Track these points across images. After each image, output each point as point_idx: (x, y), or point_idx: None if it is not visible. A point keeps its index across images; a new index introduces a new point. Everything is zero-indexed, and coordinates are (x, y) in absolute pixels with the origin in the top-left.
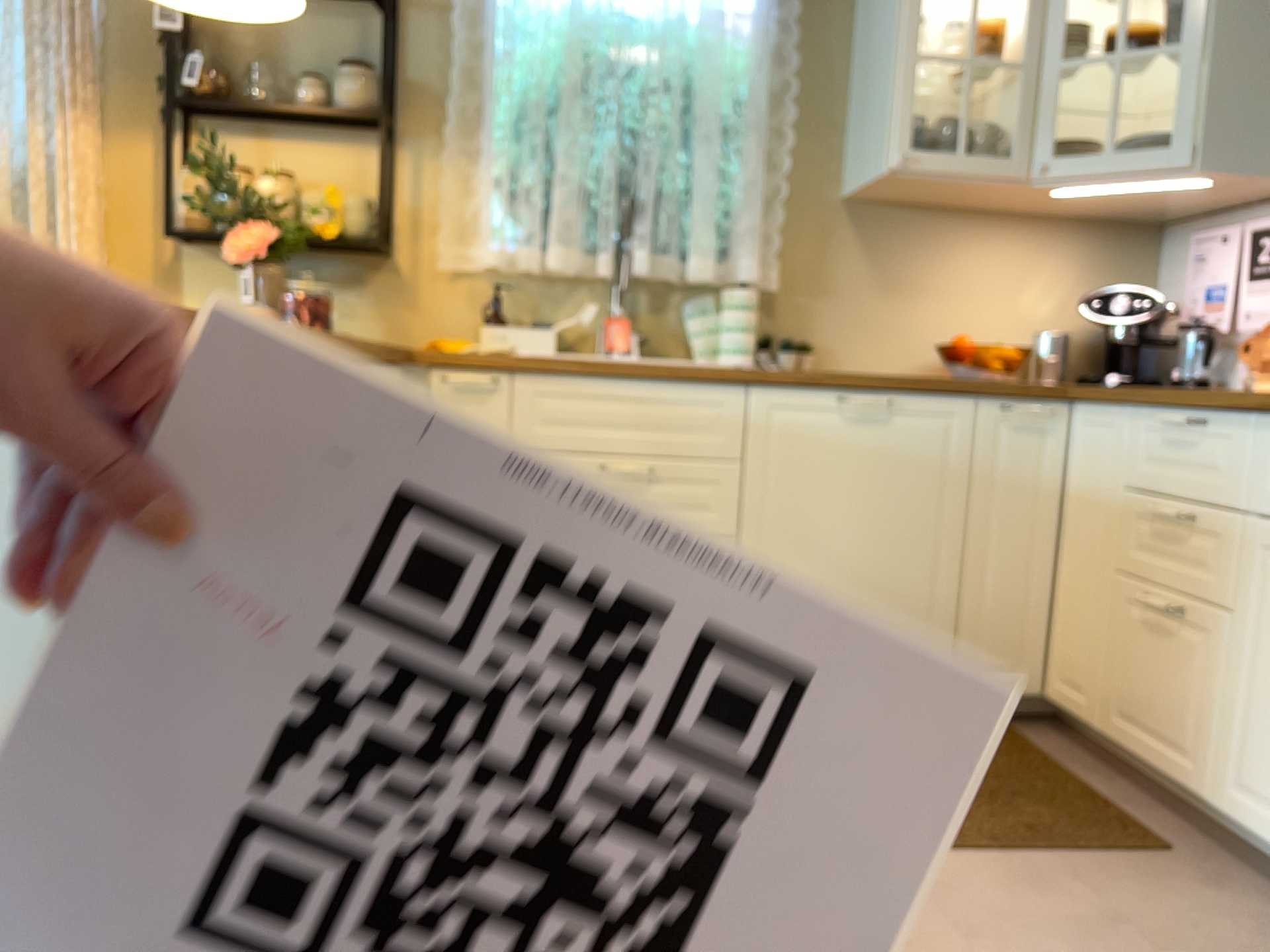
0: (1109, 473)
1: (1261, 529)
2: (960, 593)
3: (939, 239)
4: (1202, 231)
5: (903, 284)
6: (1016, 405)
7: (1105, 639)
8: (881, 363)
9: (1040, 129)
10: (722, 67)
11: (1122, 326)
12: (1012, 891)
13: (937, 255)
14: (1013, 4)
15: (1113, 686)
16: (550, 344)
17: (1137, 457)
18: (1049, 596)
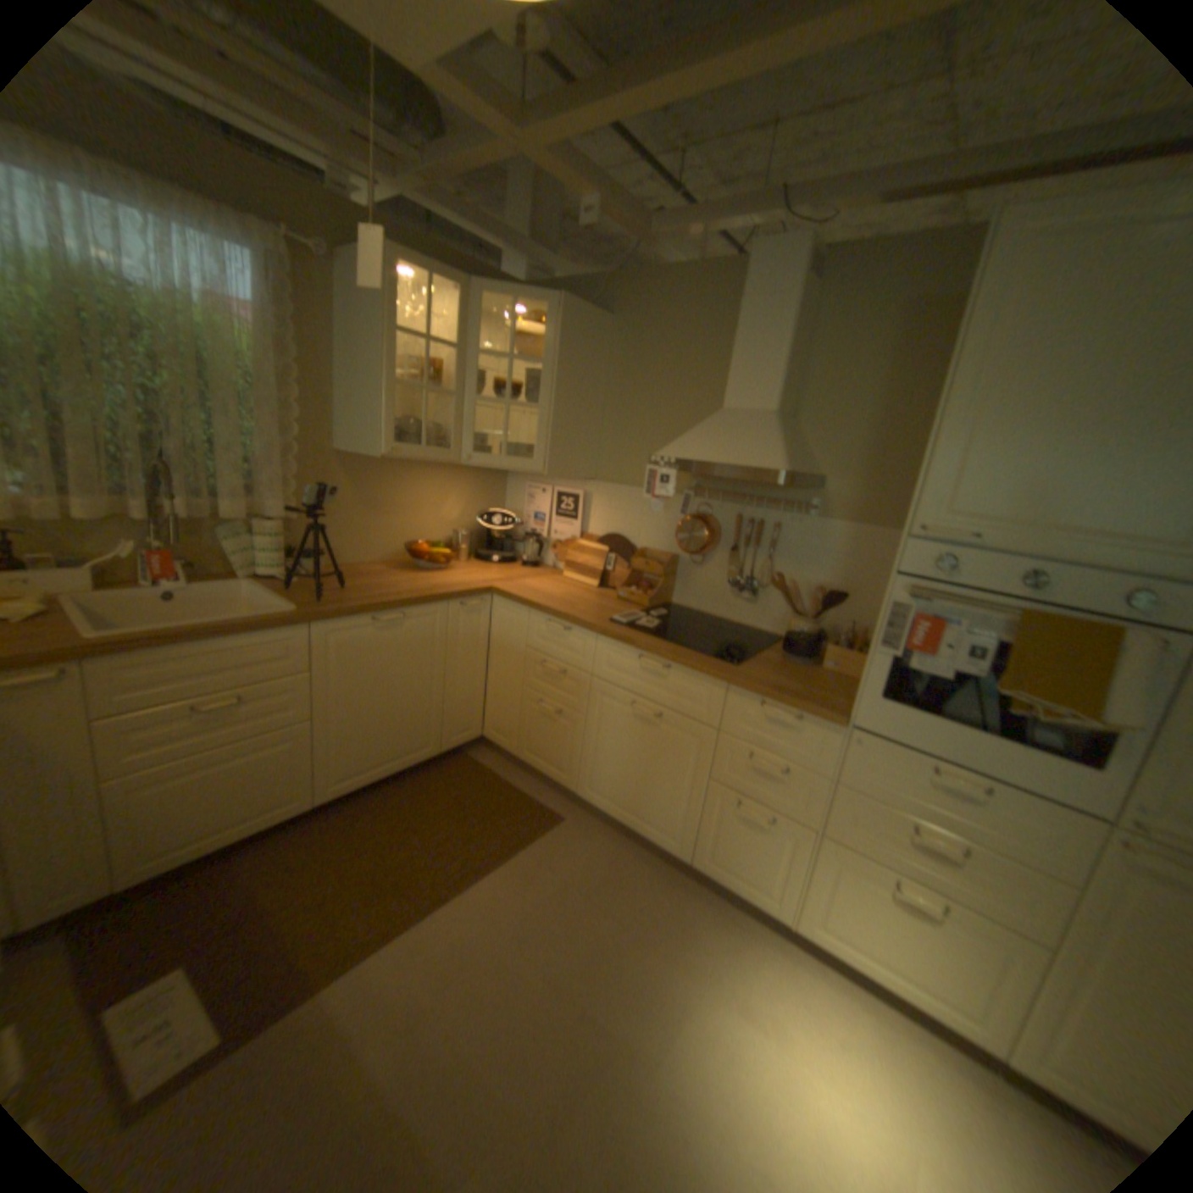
0: (515, 636)
1: (597, 682)
2: (443, 704)
3: (396, 478)
4: (526, 479)
5: (376, 507)
6: (466, 602)
7: (516, 715)
8: (367, 556)
9: (463, 435)
10: (227, 350)
11: (493, 527)
12: (519, 887)
13: (395, 487)
14: (437, 344)
15: (522, 737)
16: (87, 584)
17: (531, 633)
18: (483, 690)
